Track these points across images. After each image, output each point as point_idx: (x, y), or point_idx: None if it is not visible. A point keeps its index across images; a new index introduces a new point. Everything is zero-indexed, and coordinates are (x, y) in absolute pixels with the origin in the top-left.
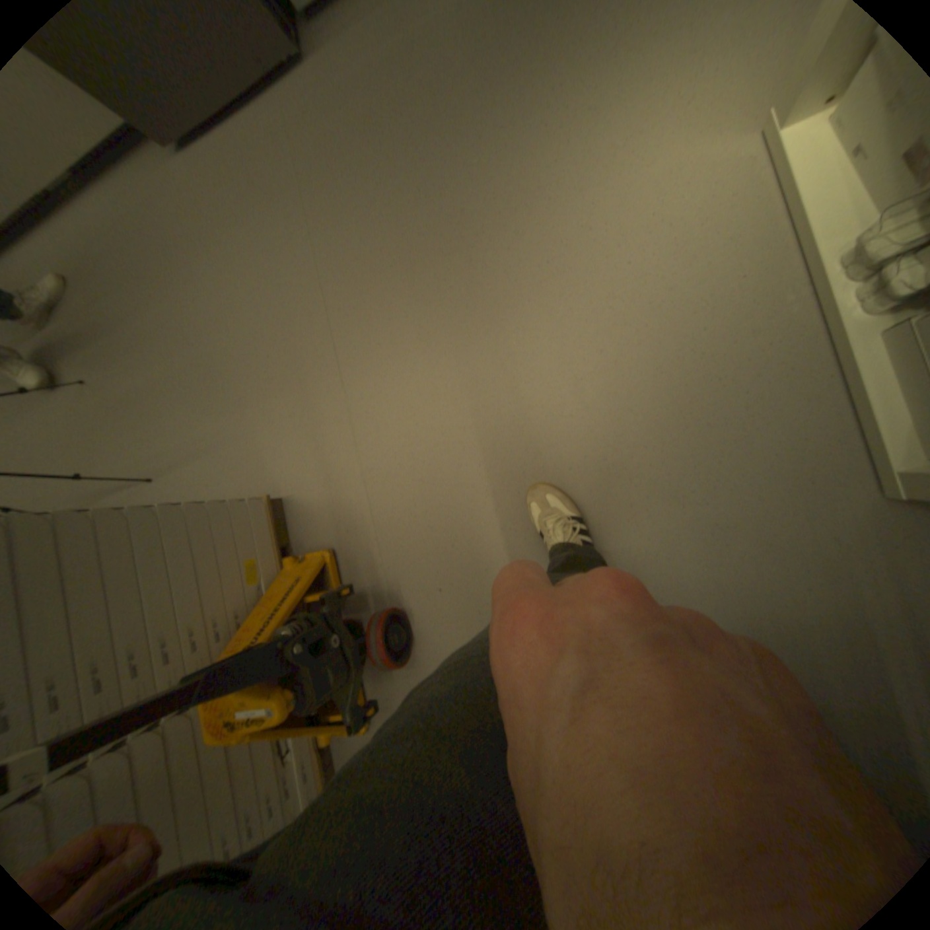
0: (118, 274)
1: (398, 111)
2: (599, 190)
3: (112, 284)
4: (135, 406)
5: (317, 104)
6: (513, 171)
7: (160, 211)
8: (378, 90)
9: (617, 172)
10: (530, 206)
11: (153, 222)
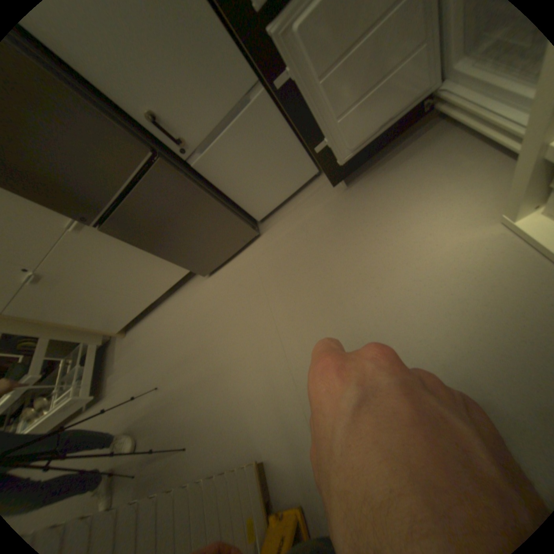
0: (180, 331)
1: (305, 246)
2: (418, 262)
3: (176, 336)
4: (180, 400)
5: (268, 250)
6: (368, 261)
7: (200, 301)
8: (295, 240)
9: (425, 253)
10: (382, 275)
11: (197, 306)
